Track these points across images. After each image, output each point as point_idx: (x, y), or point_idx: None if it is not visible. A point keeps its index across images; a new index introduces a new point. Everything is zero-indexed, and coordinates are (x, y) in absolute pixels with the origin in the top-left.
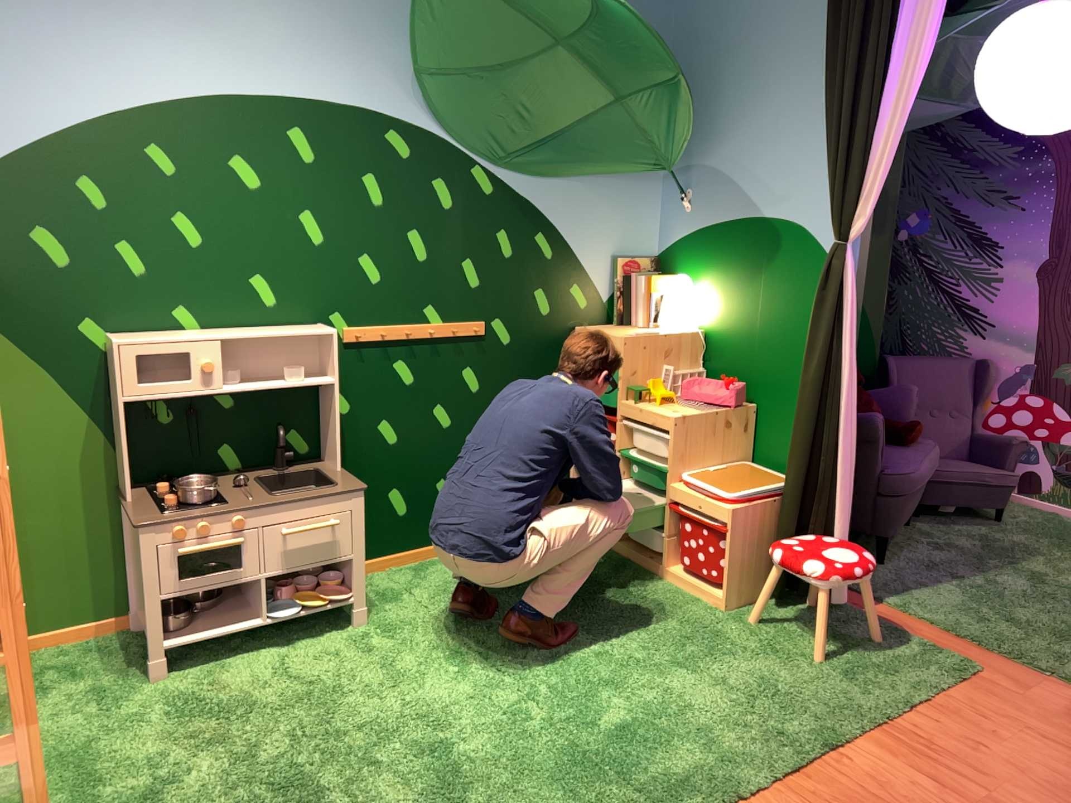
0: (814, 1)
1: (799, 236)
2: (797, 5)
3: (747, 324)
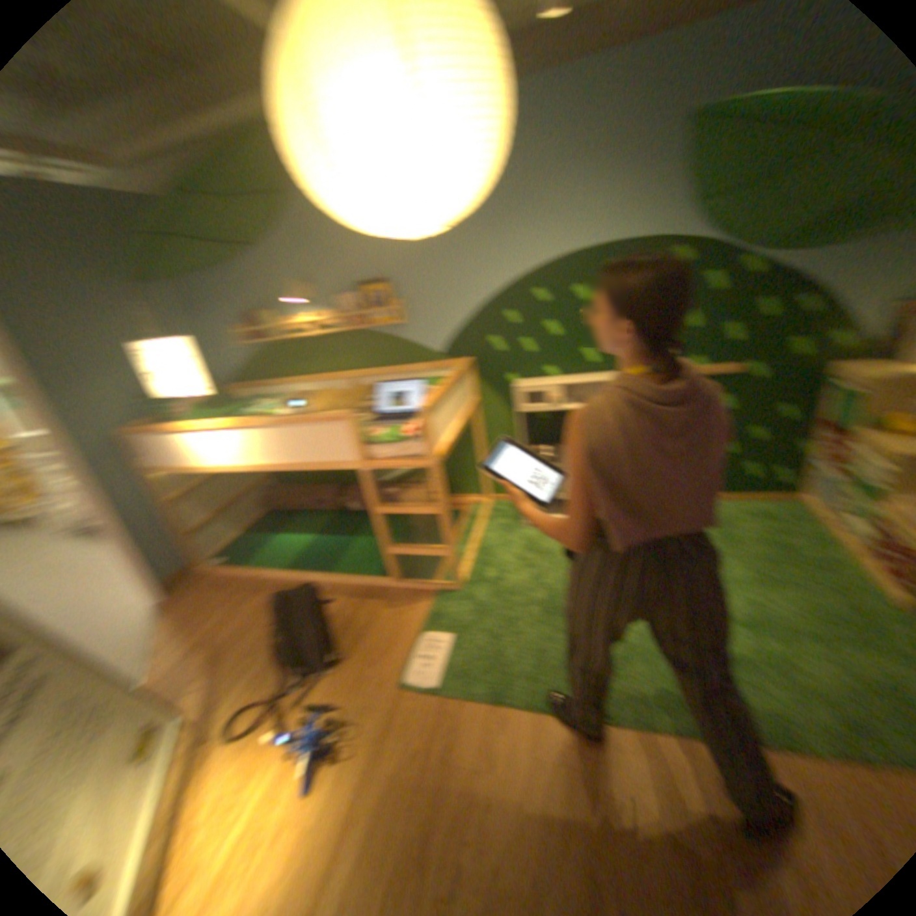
0: None
1: None
2: None
3: None
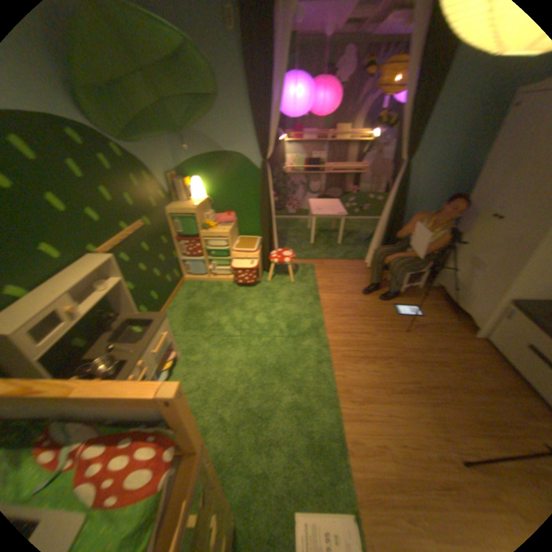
0: (230, 58)
1: (242, 158)
2: (222, 58)
3: (226, 192)
